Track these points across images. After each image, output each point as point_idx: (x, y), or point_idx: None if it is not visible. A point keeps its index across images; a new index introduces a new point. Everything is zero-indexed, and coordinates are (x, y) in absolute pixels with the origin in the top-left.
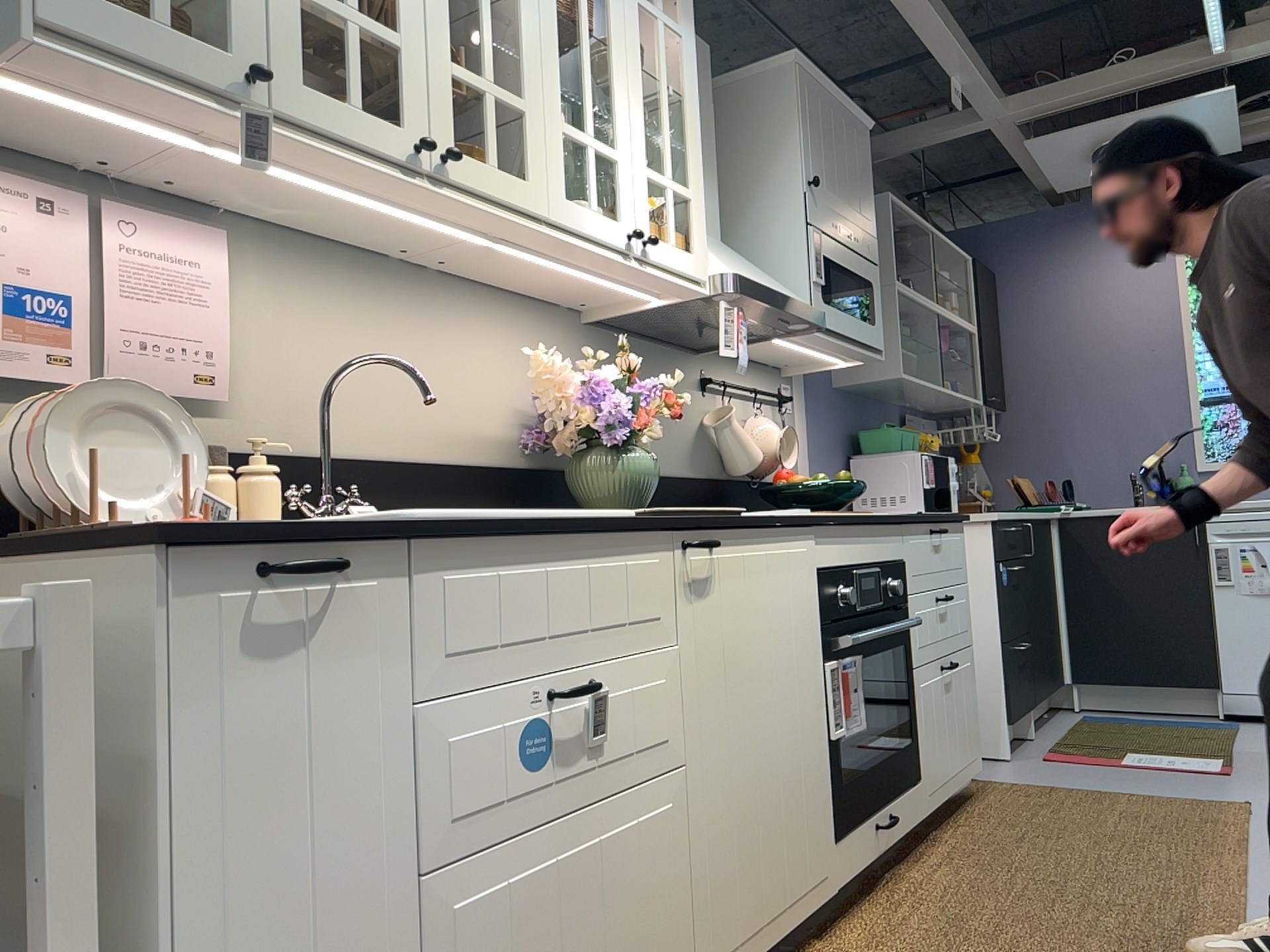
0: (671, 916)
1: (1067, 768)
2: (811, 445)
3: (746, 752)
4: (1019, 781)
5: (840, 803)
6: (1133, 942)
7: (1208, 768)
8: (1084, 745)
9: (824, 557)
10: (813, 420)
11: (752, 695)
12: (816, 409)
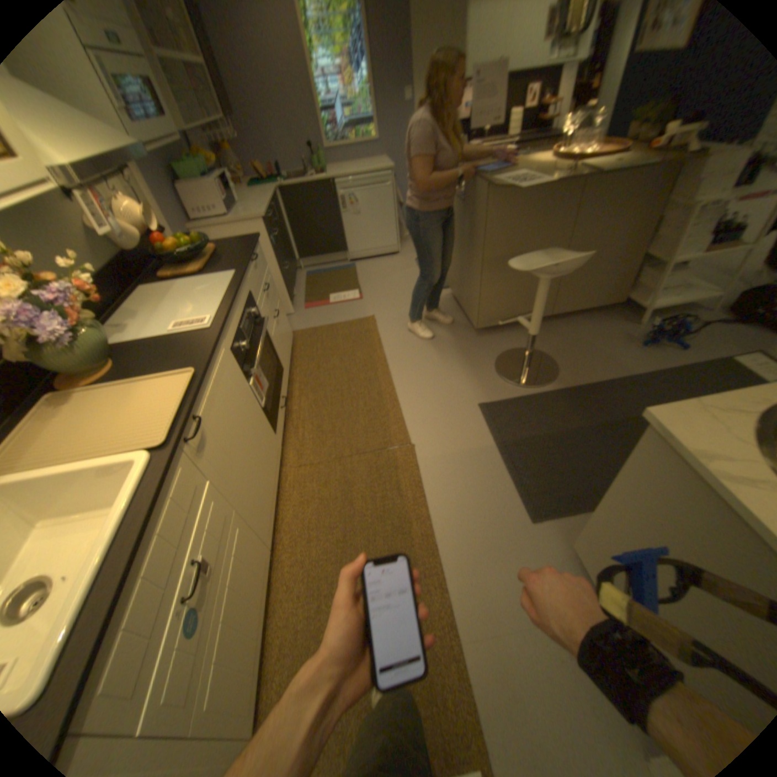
0: (254, 552)
1: (314, 314)
2: (150, 192)
3: (245, 465)
4: (302, 329)
5: (271, 423)
6: (370, 414)
7: (356, 299)
8: (314, 296)
9: (229, 342)
10: (143, 173)
11: (237, 444)
12: (140, 163)
